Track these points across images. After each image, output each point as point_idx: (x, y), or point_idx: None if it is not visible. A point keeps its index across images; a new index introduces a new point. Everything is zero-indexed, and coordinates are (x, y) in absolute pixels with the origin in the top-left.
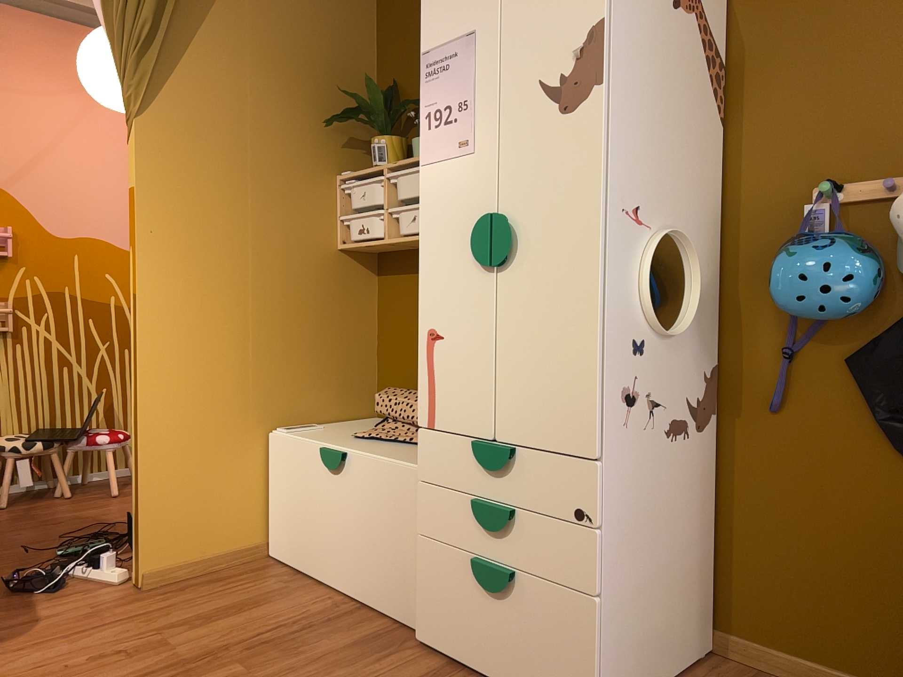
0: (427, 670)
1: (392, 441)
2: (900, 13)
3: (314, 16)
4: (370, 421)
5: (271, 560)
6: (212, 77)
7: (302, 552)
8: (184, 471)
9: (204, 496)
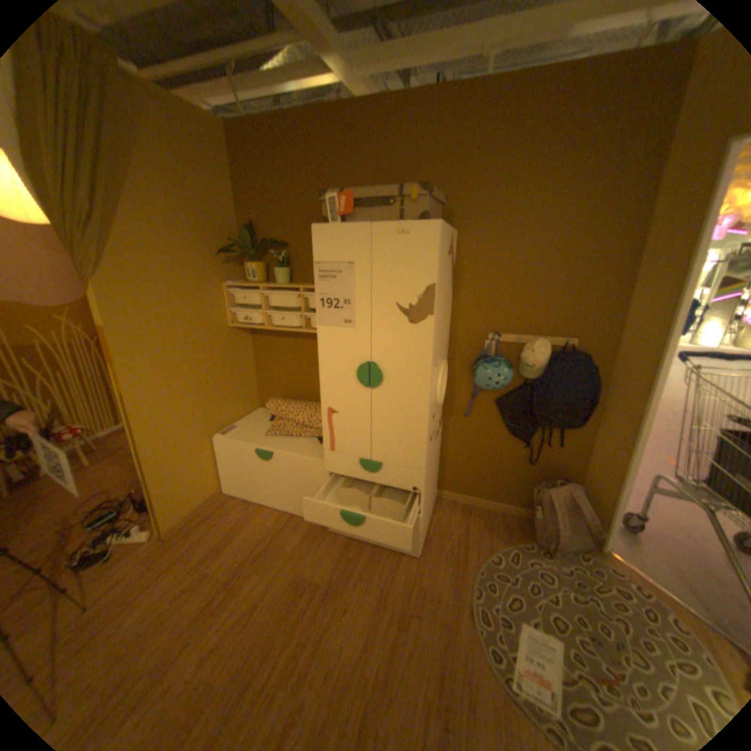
0: (341, 545)
1: (290, 436)
2: (531, 265)
3: (192, 176)
4: (260, 413)
5: (225, 495)
6: (135, 235)
7: (247, 493)
8: (172, 476)
9: (185, 482)
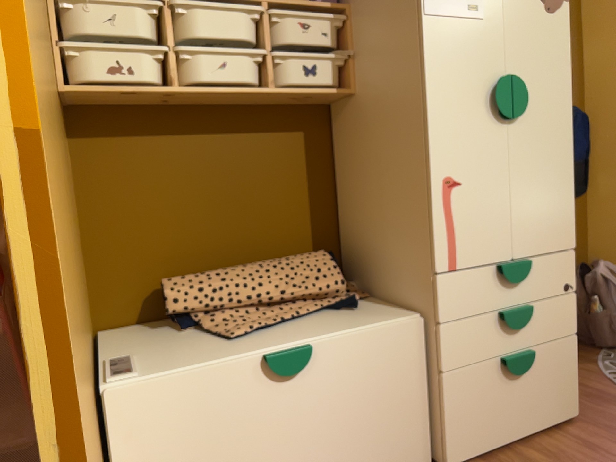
0: None
1: (282, 323)
2: None
3: None
4: (123, 334)
5: None
6: None
7: None
8: None
9: None
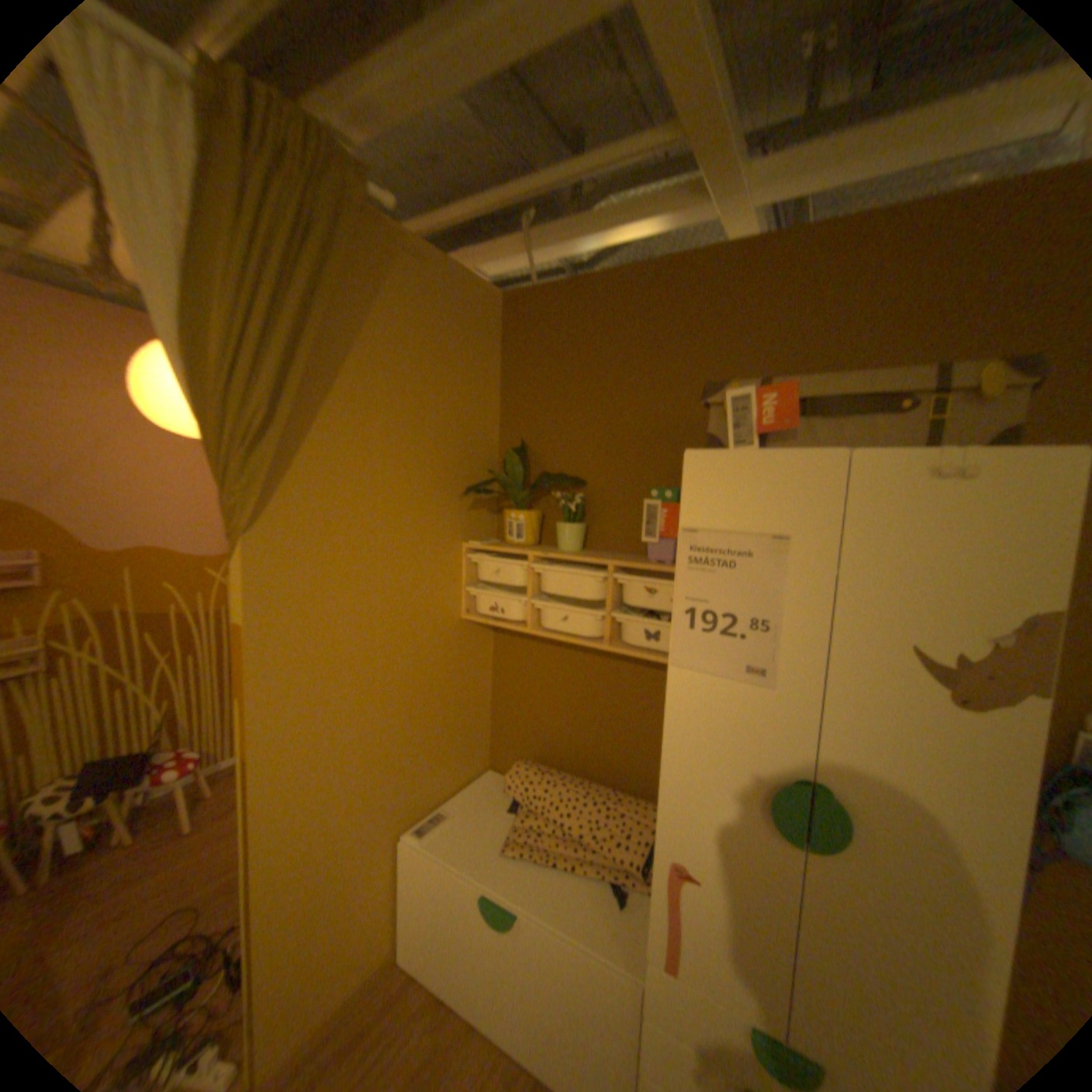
0: None
1: (552, 867)
2: None
3: (446, 371)
4: (491, 785)
5: (402, 971)
6: (338, 461)
7: (448, 984)
8: (309, 934)
9: (331, 946)
